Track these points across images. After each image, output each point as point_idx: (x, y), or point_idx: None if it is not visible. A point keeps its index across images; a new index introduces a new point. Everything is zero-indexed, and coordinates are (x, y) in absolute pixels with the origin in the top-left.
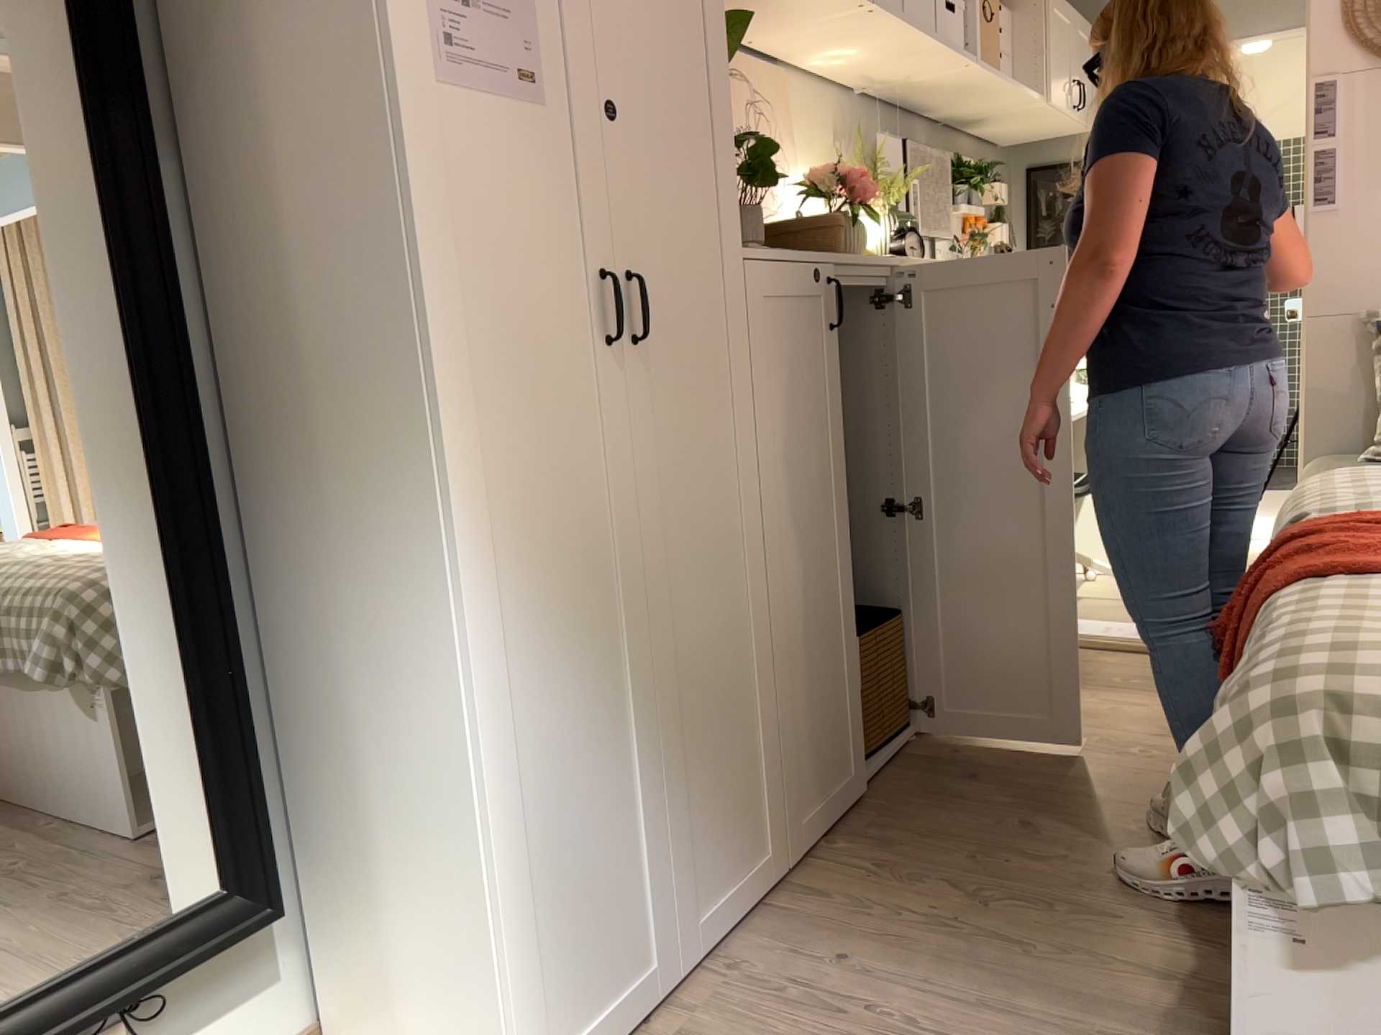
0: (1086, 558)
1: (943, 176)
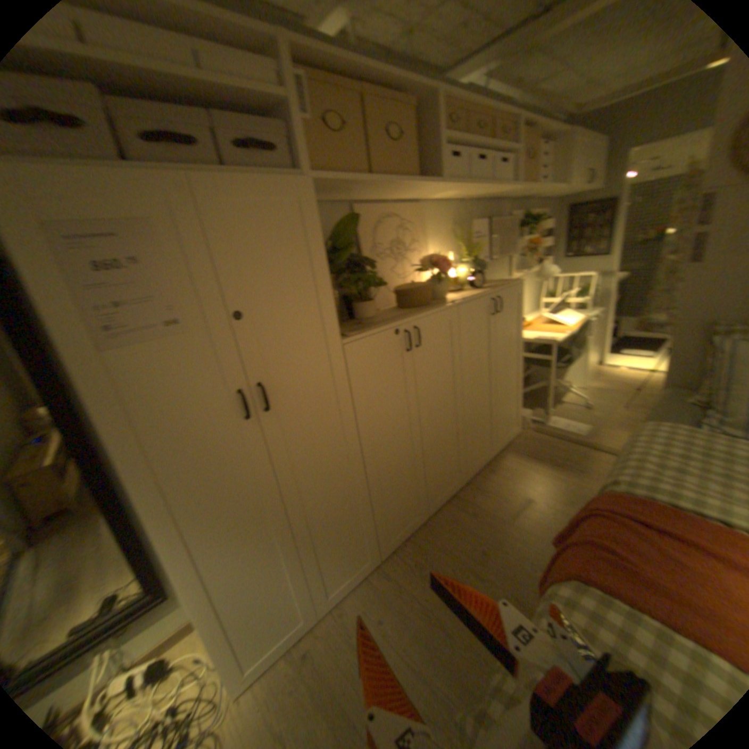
0: (568, 389)
1: (518, 224)
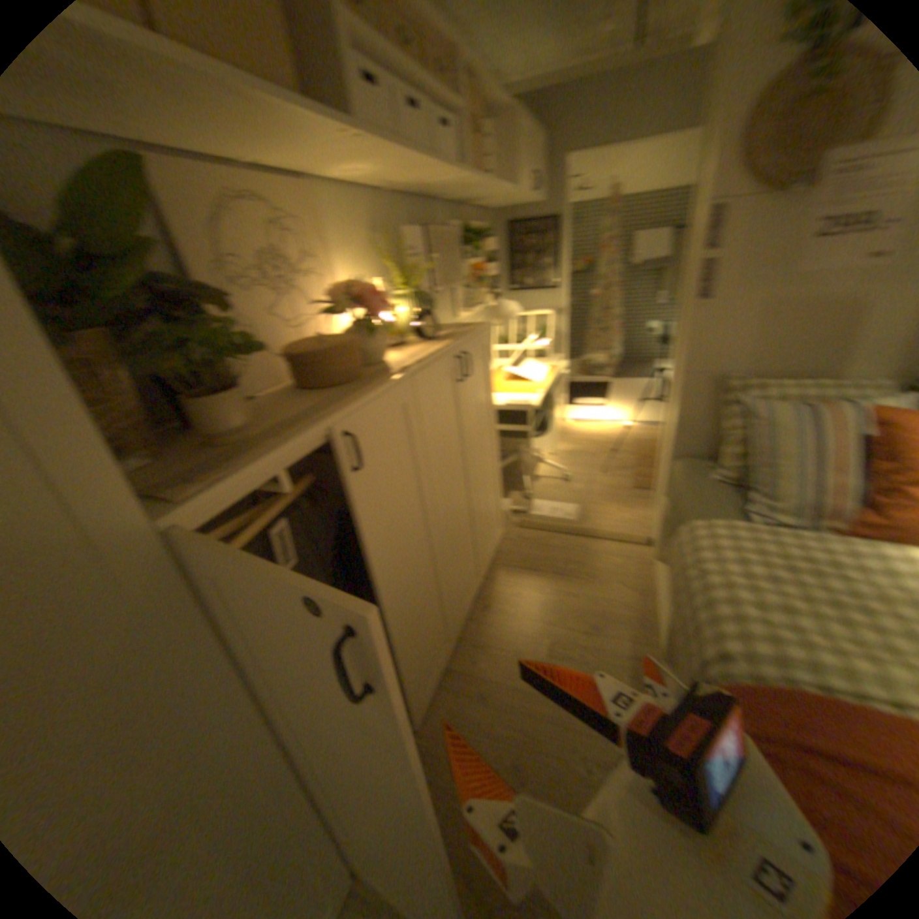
0: (545, 460)
1: (462, 240)
